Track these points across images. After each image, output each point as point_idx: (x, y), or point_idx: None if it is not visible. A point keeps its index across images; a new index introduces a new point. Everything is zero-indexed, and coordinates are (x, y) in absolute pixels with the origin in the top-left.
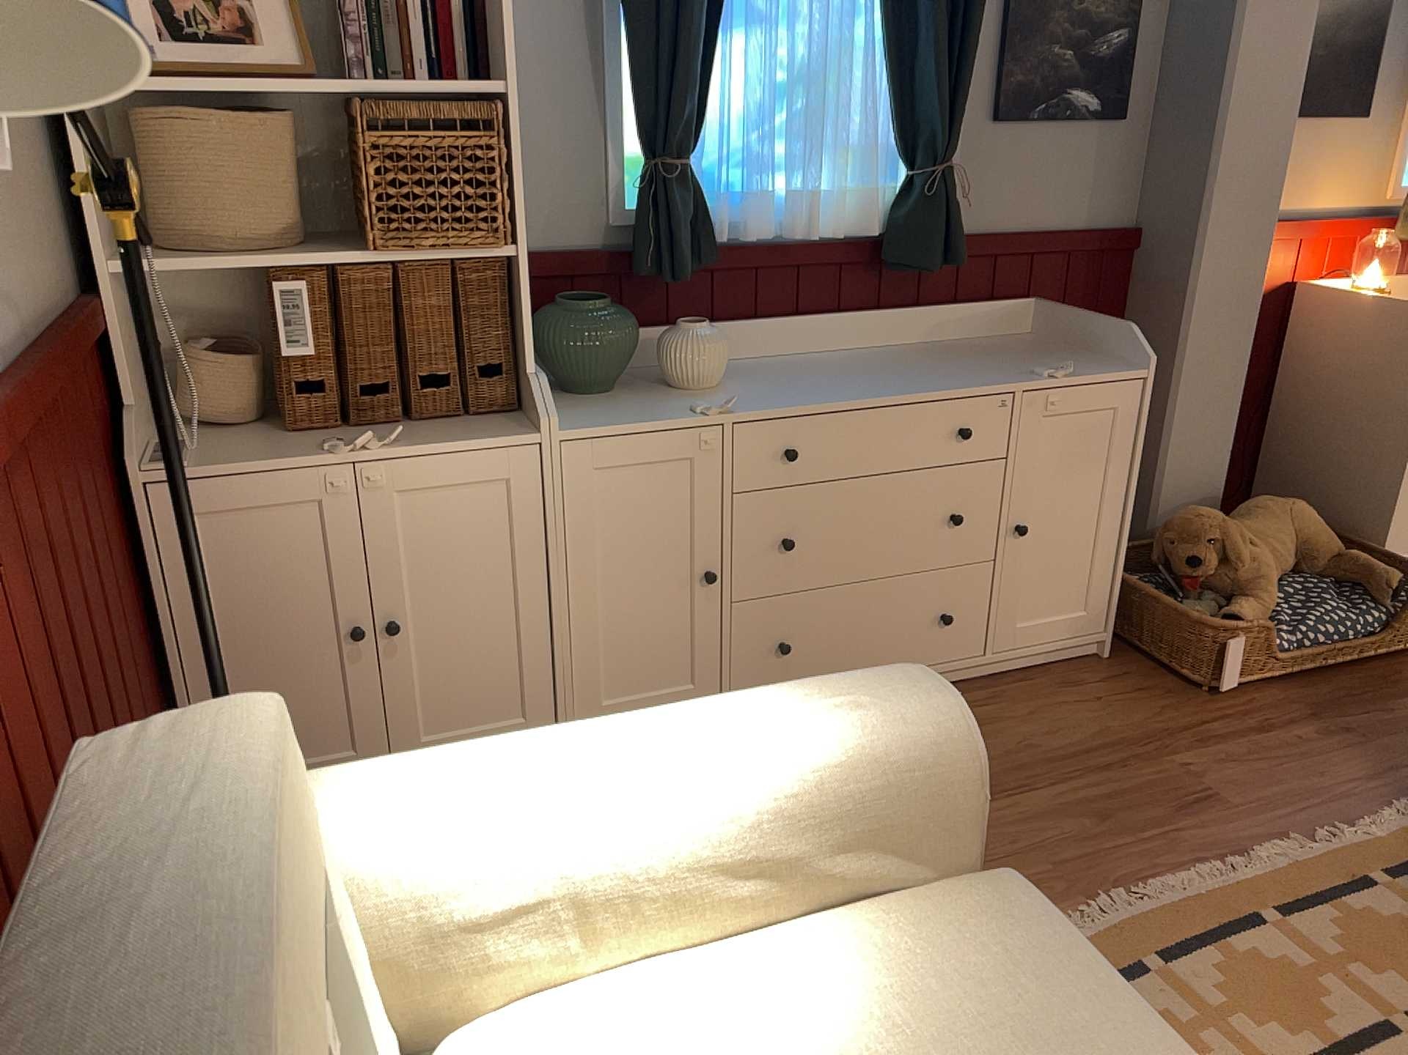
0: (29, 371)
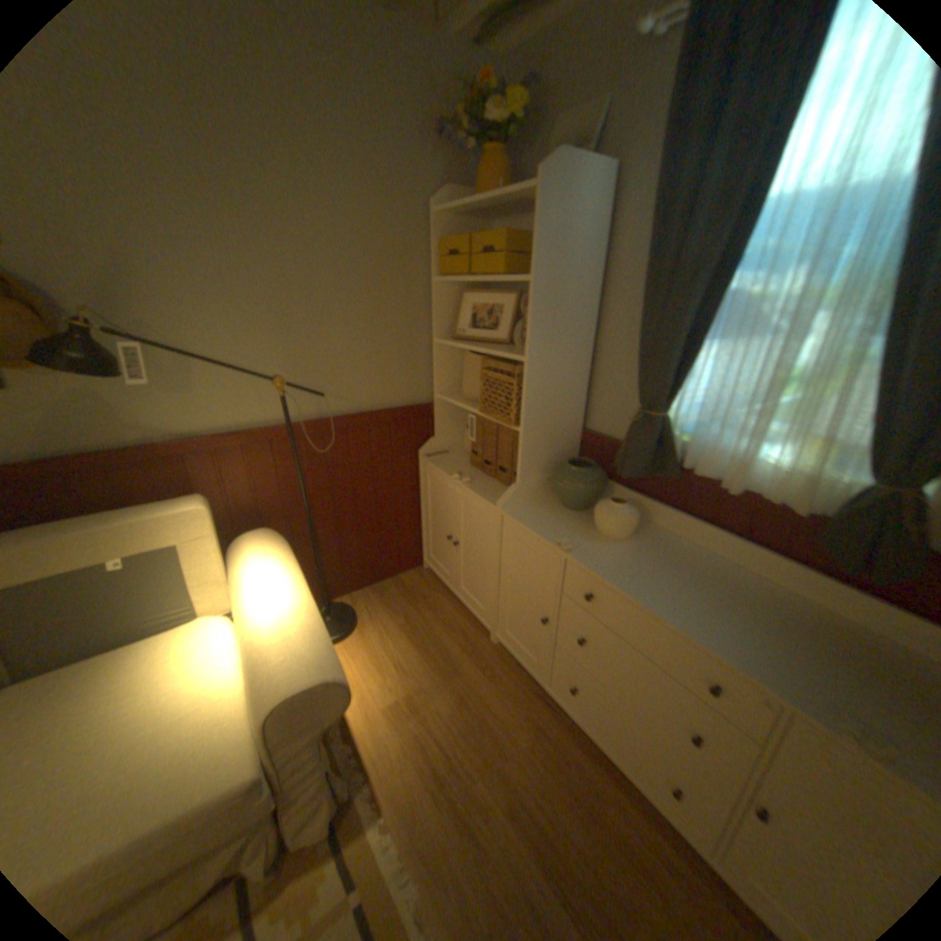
0: (335, 419)
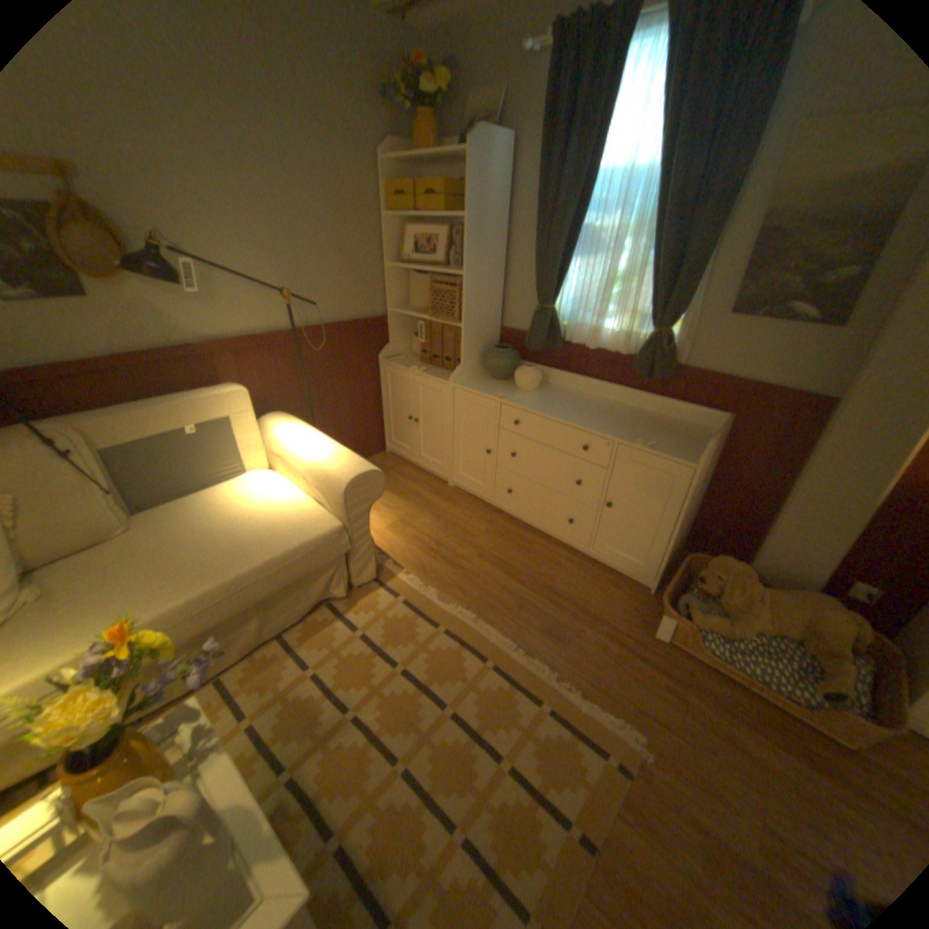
0: (317, 327)
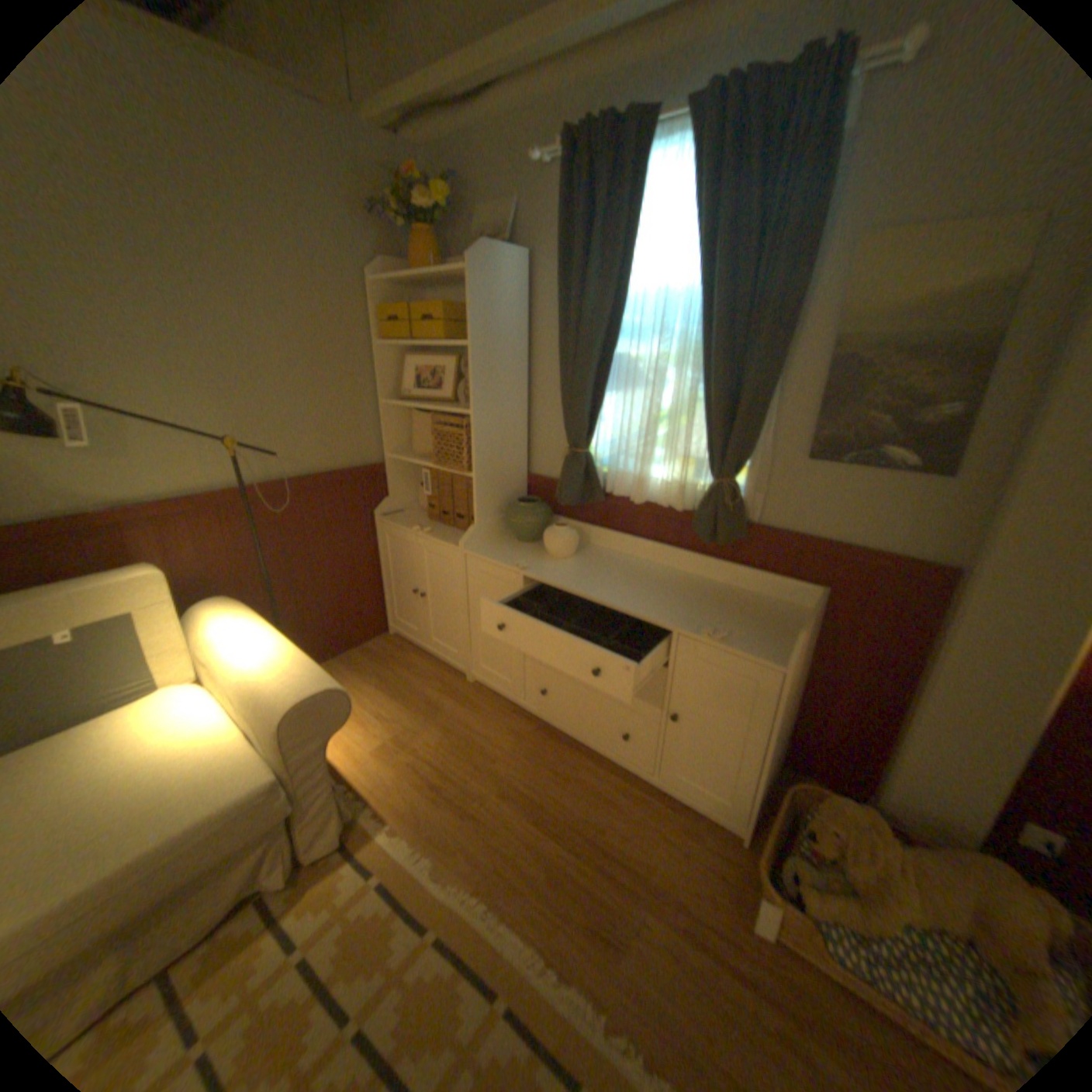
0: (284, 481)
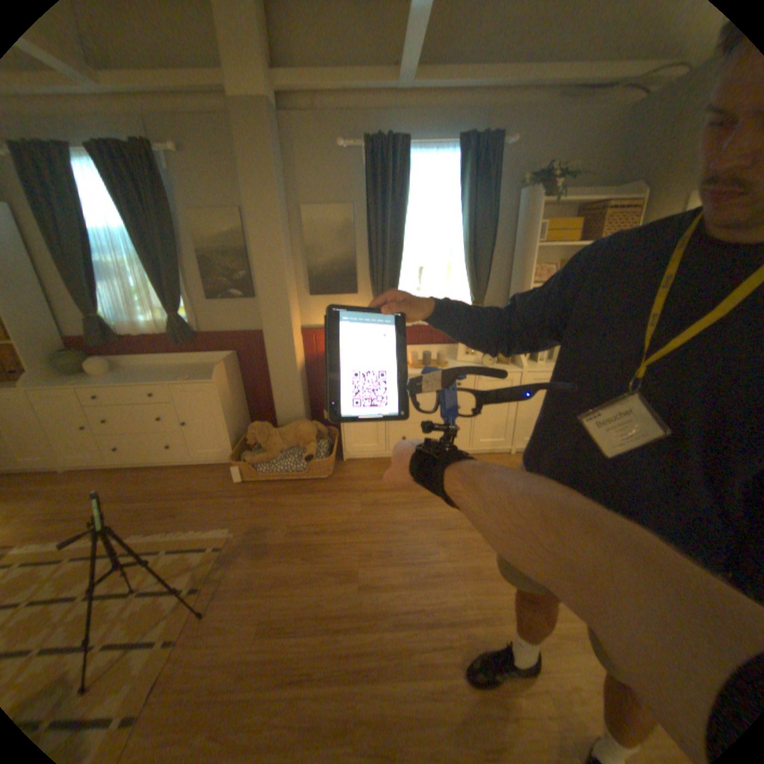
0: None
